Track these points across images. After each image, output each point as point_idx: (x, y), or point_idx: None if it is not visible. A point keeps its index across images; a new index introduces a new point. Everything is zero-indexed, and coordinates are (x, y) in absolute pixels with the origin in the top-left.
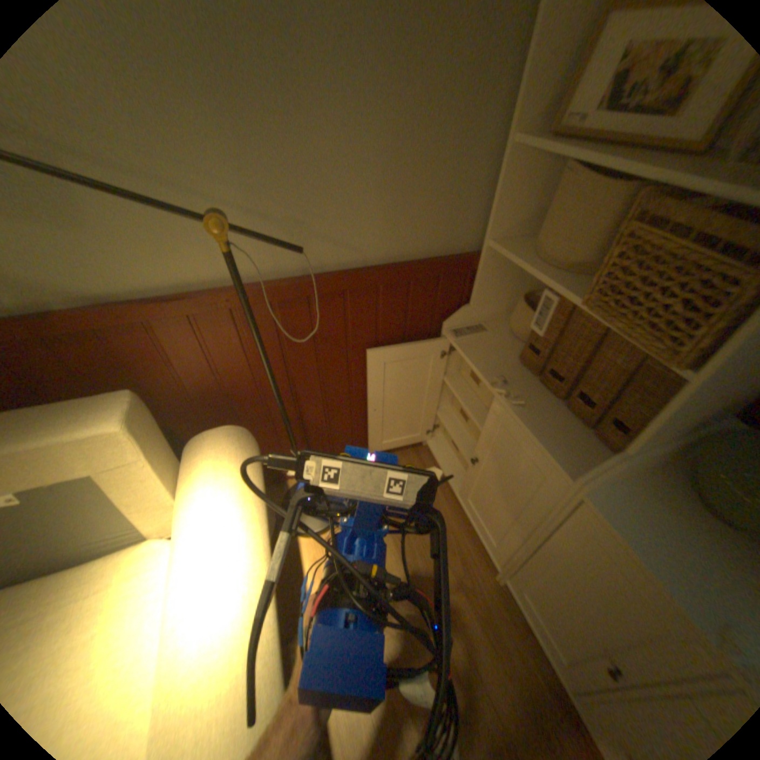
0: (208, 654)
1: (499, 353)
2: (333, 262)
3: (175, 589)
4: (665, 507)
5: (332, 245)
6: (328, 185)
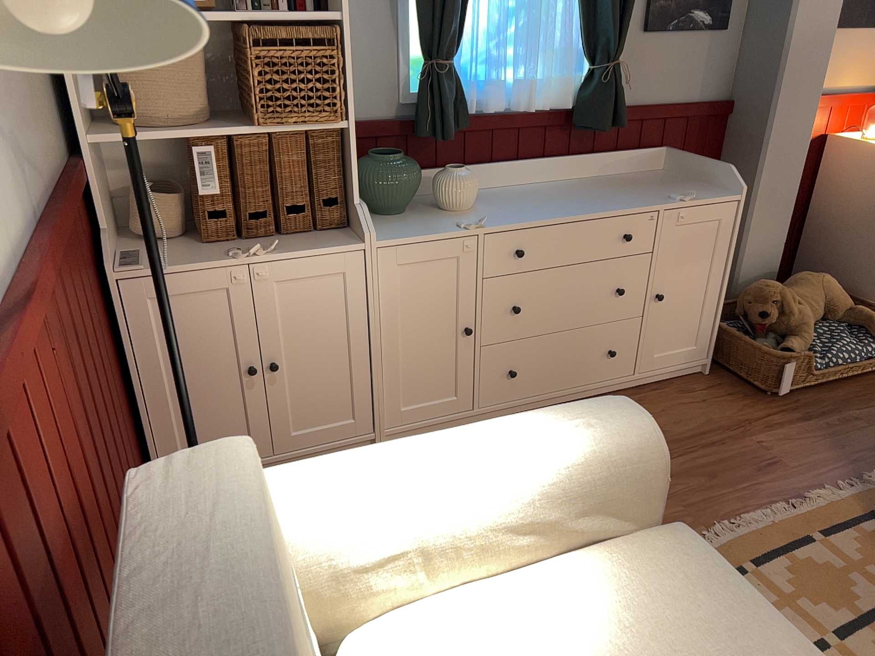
0: (491, 440)
1: (184, 252)
2: (36, 201)
3: (430, 491)
4: (386, 225)
5: (28, 174)
6: (5, 87)
